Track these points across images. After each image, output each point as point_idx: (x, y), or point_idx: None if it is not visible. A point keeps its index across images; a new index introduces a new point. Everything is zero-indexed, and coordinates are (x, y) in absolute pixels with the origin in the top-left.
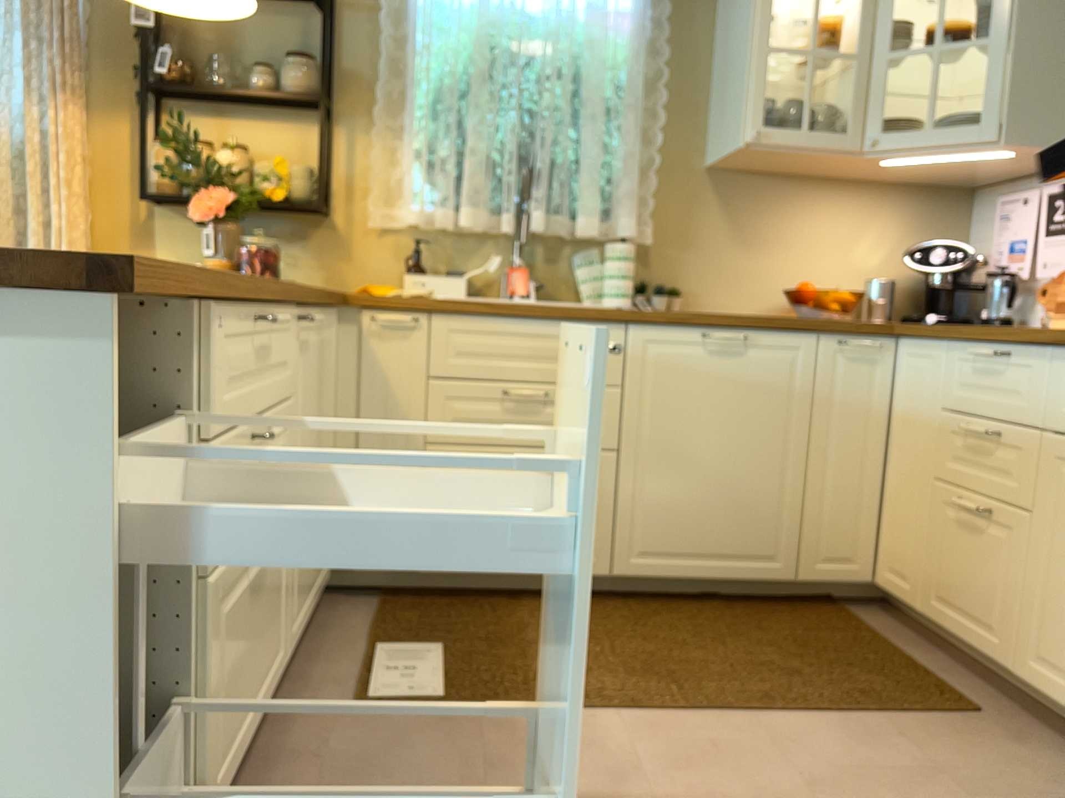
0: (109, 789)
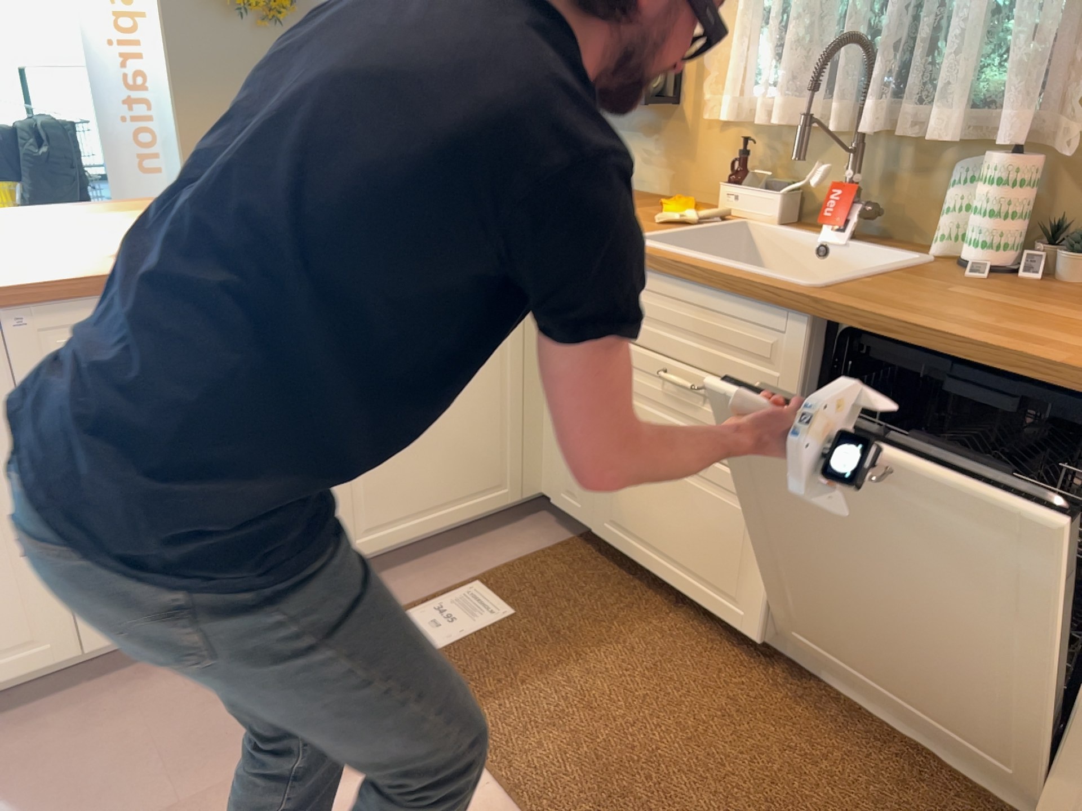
0: None
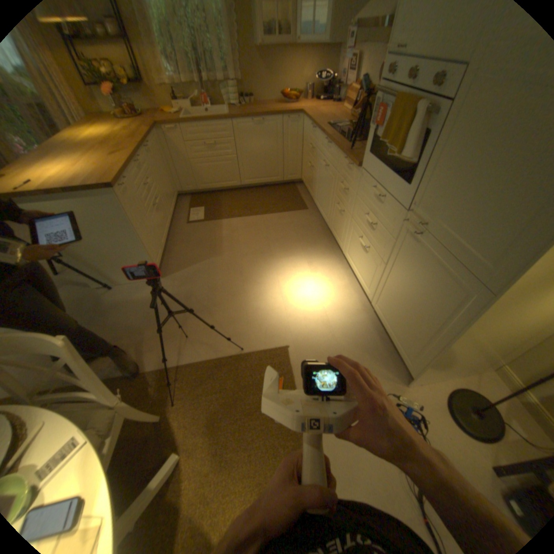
0: (145, 246)
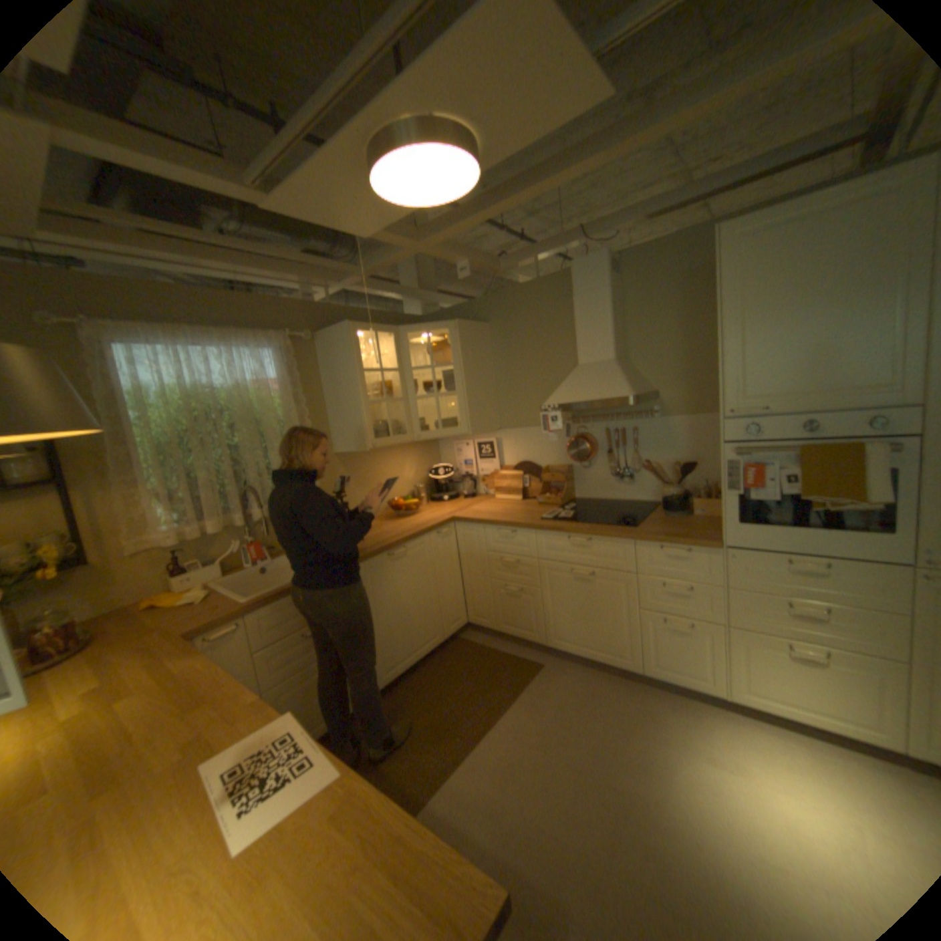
0: None
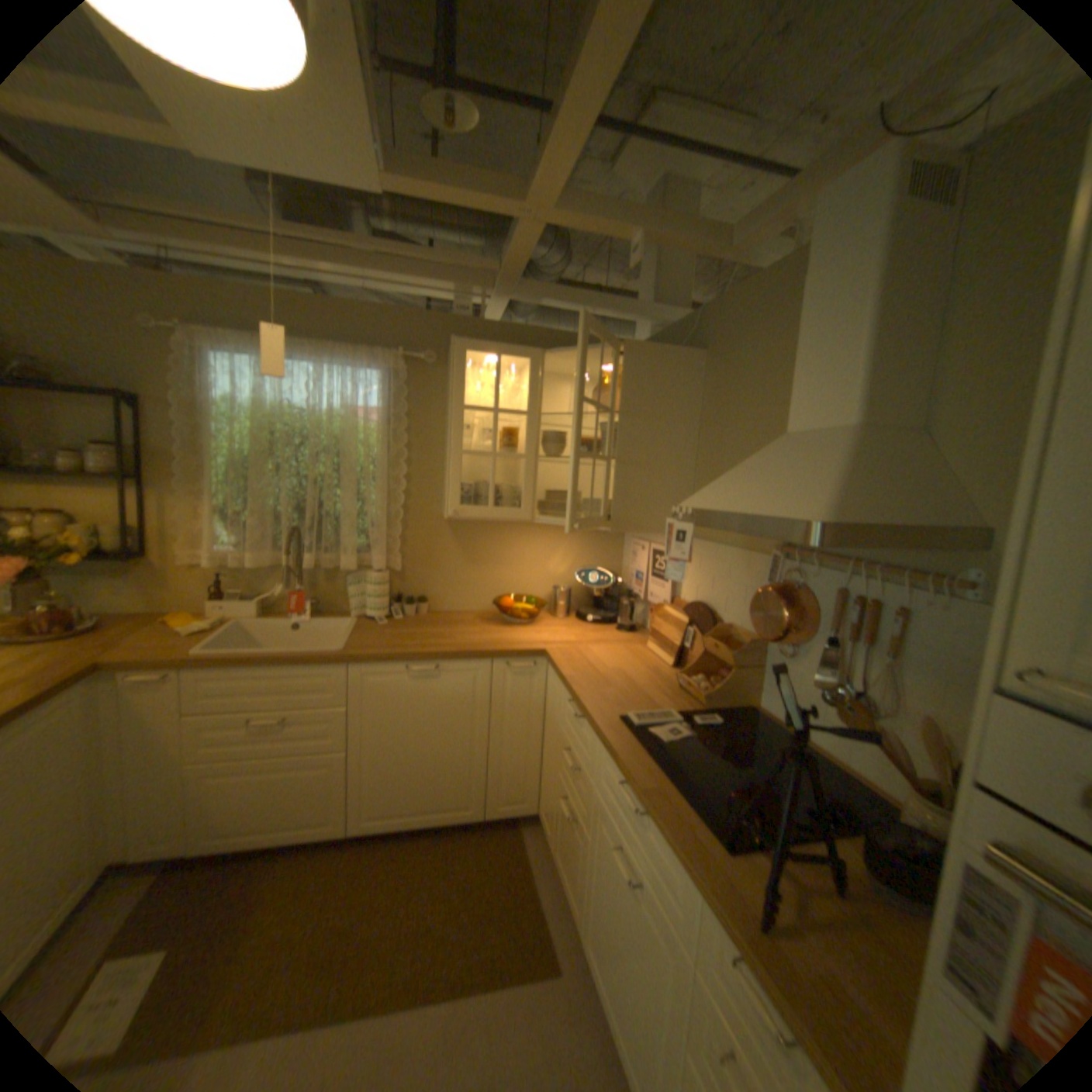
0: None
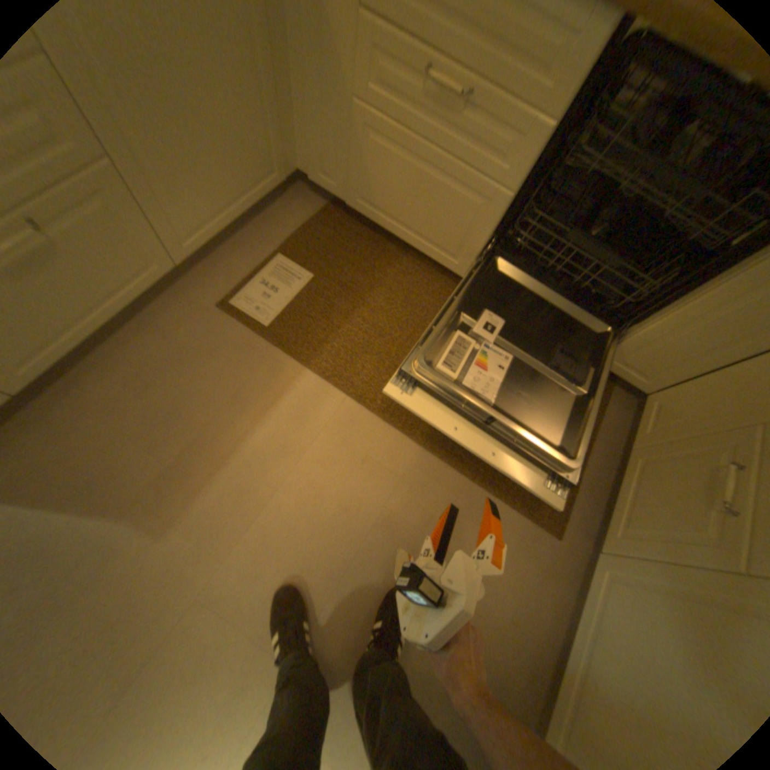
0: None
